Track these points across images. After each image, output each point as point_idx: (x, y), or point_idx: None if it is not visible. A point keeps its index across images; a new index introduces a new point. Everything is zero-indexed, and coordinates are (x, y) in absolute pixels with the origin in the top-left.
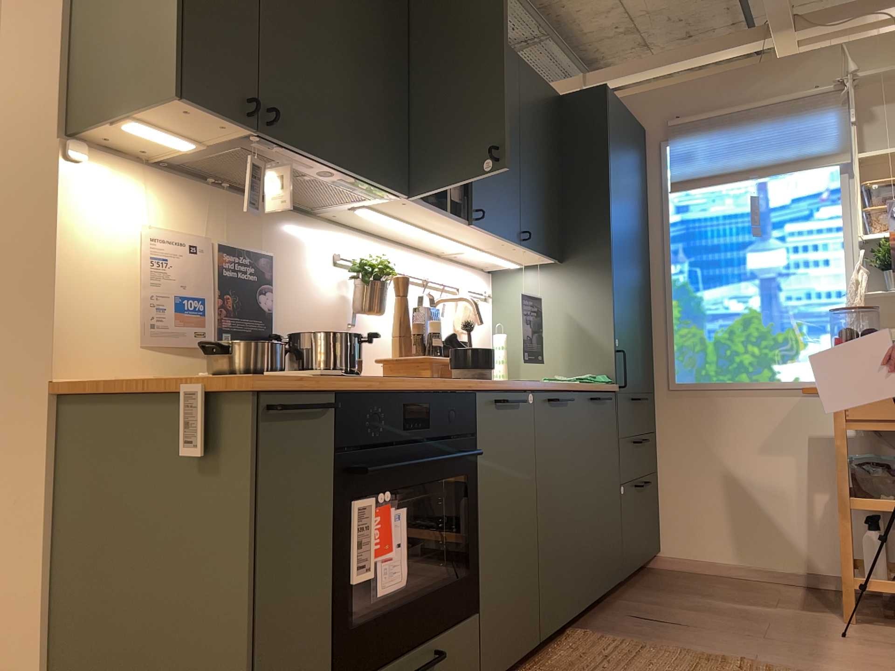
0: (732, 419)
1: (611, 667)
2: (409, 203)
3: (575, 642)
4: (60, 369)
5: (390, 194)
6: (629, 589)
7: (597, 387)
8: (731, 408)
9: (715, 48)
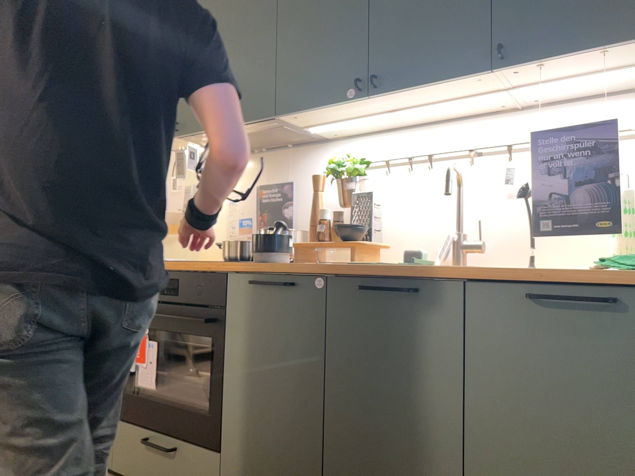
0: None
1: None
2: (297, 115)
3: None
4: None
5: (280, 119)
6: None
7: (582, 275)
8: None
9: None
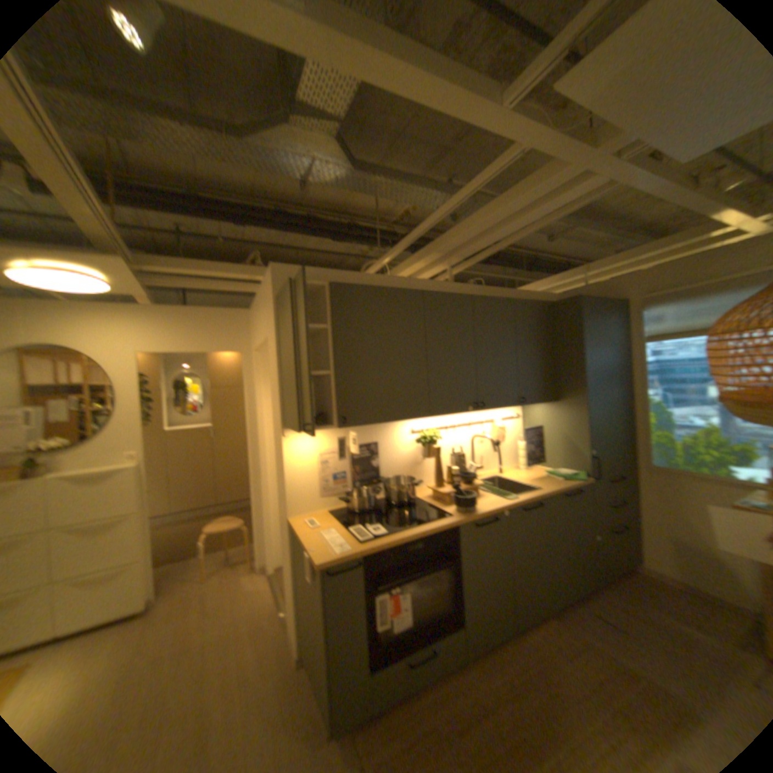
0: (696, 496)
1: (559, 660)
2: (434, 416)
3: (548, 632)
4: (290, 515)
5: (422, 417)
6: (609, 590)
7: (572, 485)
8: (695, 489)
9: (683, 237)
